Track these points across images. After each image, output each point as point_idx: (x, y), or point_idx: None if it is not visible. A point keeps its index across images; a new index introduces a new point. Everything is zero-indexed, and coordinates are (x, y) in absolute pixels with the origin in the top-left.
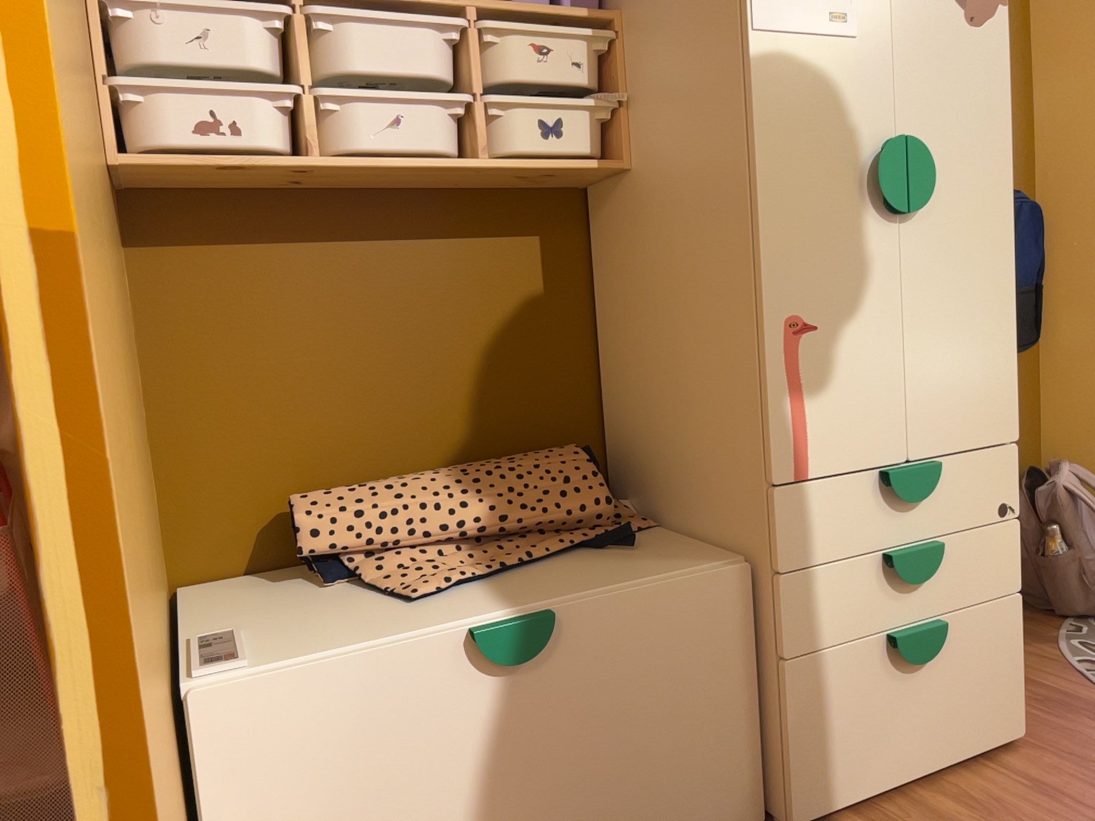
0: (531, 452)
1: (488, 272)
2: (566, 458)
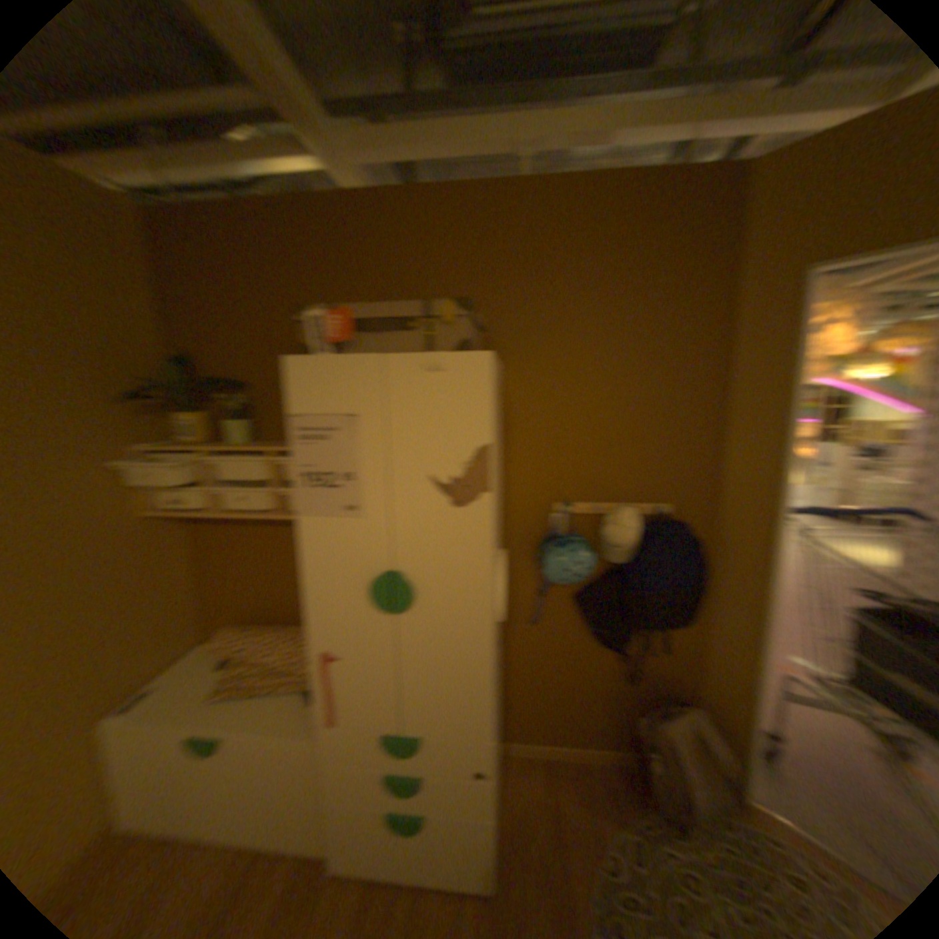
0: None
1: None
2: None
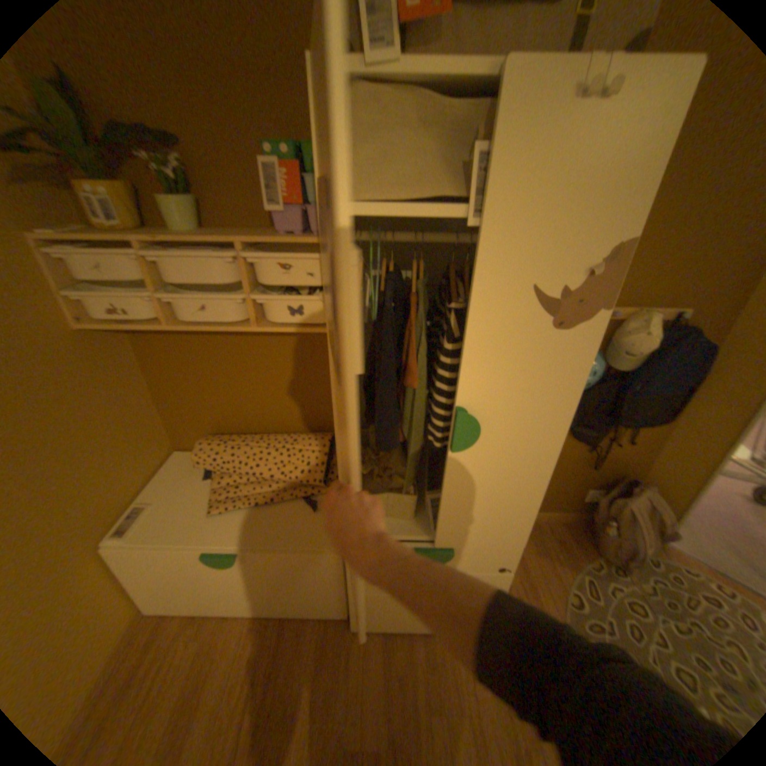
0: (310, 435)
1: (295, 354)
2: (316, 449)
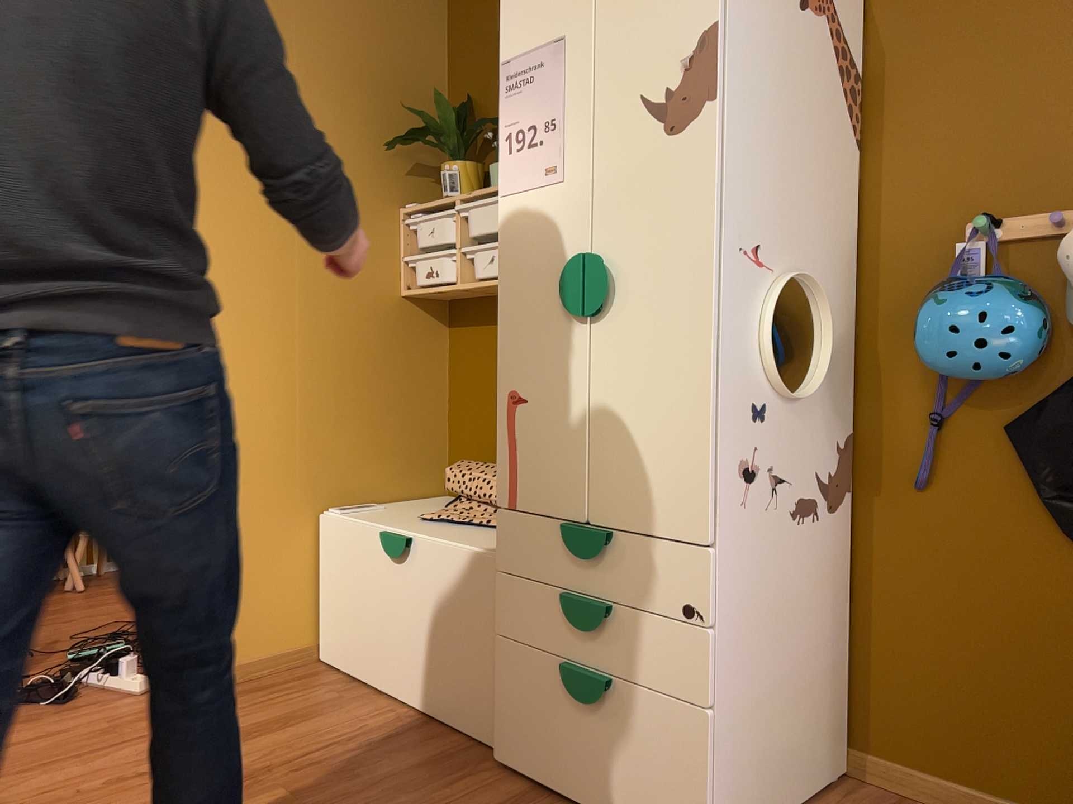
0: None
1: None
2: None
